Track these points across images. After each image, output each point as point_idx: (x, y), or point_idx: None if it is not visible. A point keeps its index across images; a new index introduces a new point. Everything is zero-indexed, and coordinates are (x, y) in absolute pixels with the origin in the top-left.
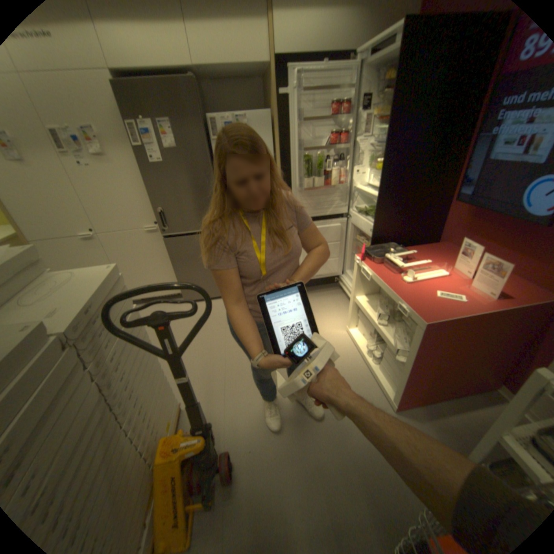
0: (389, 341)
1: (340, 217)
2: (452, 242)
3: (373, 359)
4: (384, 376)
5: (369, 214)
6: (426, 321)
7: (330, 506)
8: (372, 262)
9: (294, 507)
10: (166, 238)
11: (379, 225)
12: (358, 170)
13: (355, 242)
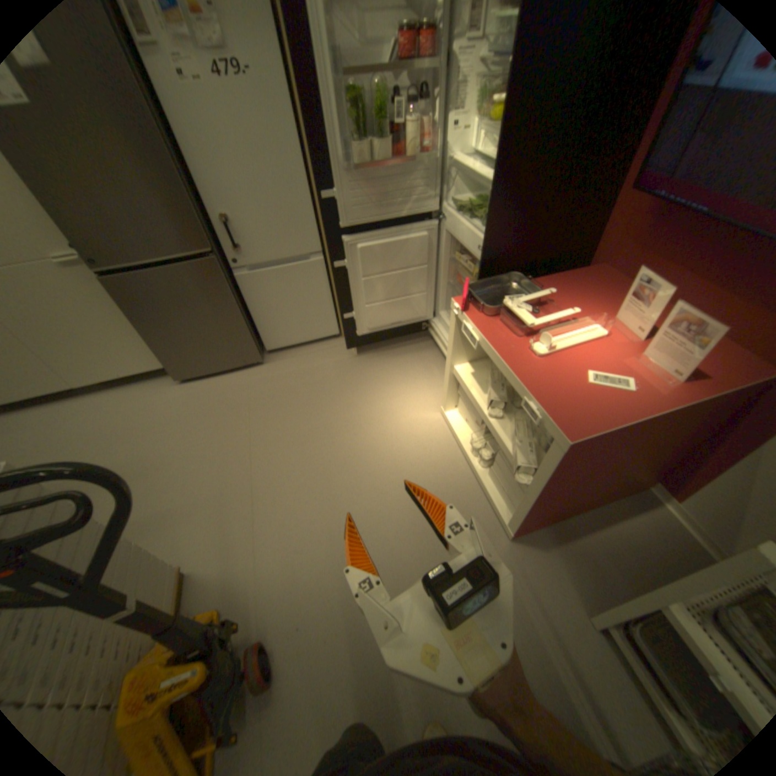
0: (505, 440)
1: (427, 219)
2: (612, 263)
3: (480, 458)
4: (496, 490)
5: (476, 216)
6: (569, 436)
7: (417, 695)
8: (481, 312)
9: (366, 704)
10: (103, 277)
11: (493, 236)
12: (456, 119)
13: (453, 263)
